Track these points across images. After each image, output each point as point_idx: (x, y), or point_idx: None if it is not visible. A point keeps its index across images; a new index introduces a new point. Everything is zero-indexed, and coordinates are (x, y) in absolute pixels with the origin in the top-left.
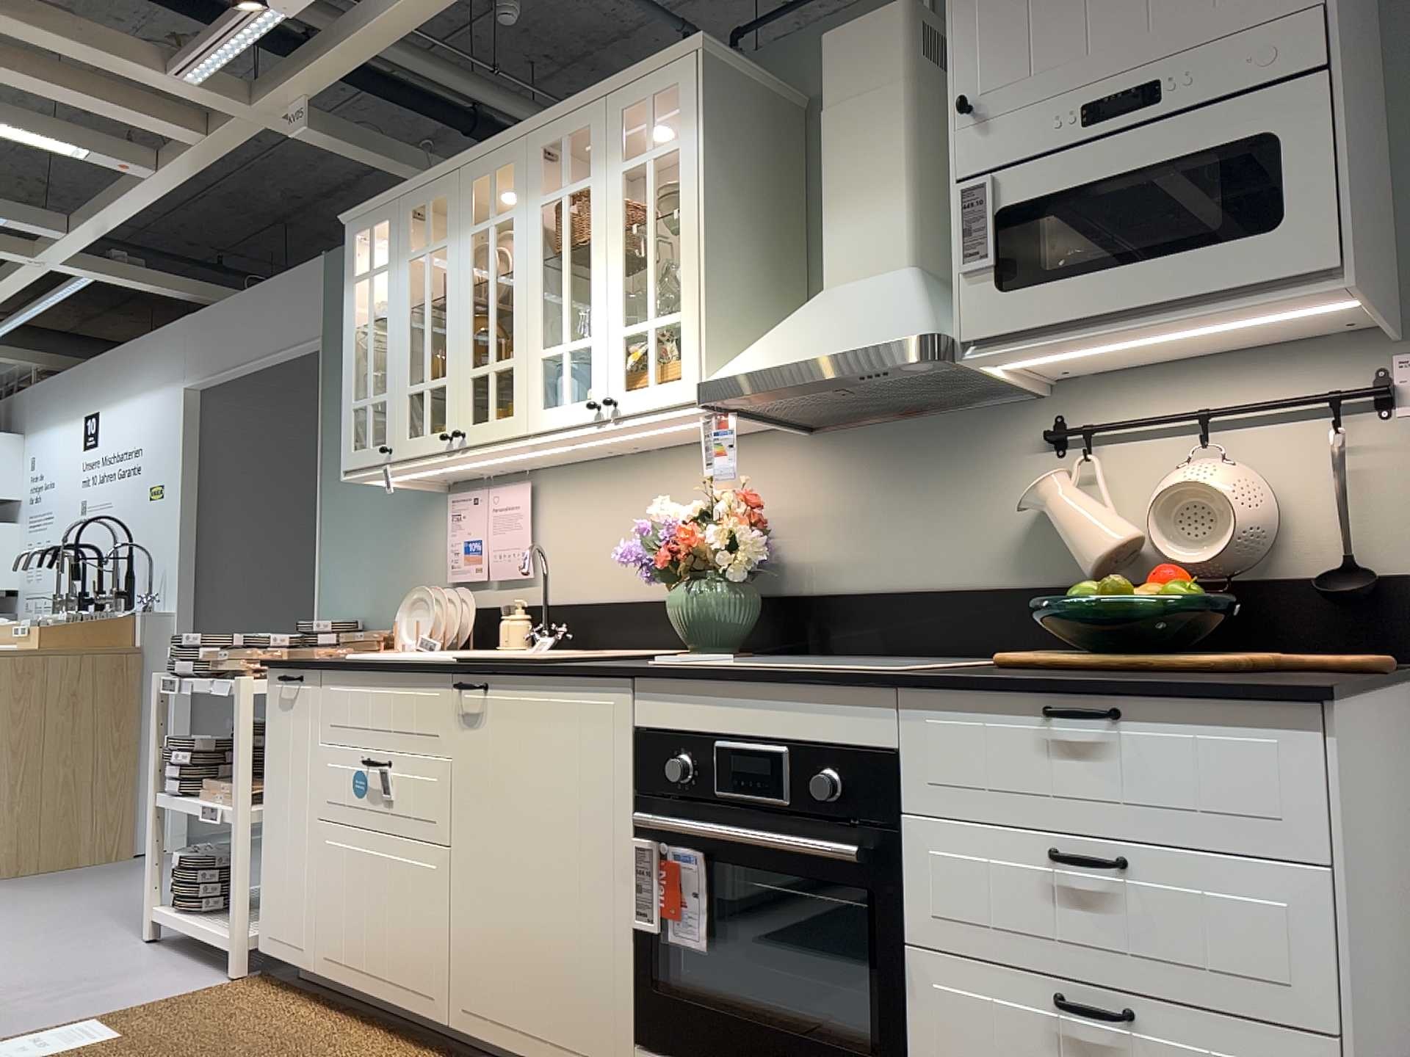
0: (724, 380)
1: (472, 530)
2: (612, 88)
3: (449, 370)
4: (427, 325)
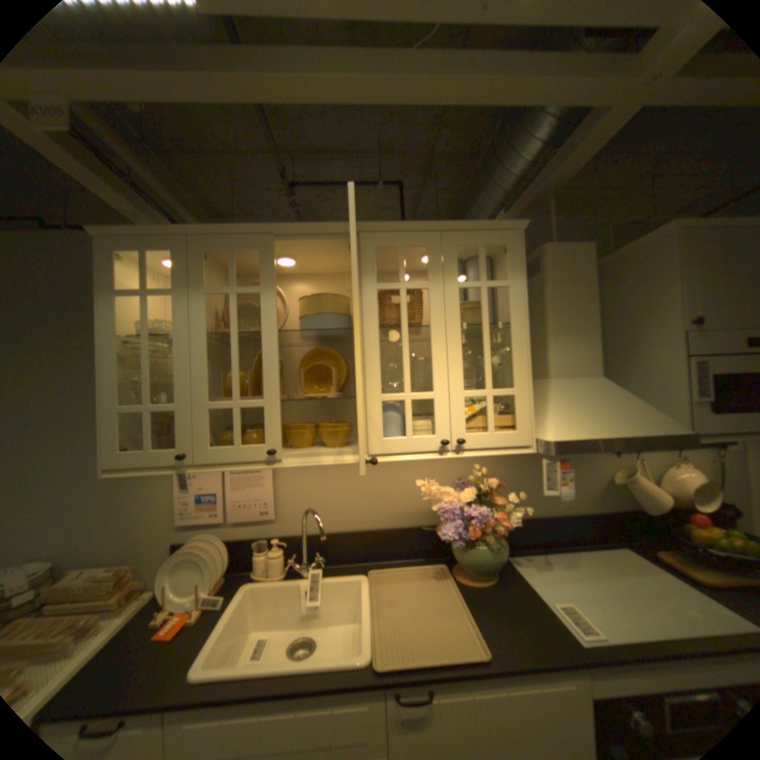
0: (576, 444)
1: (207, 487)
2: (451, 226)
3: (269, 395)
4: (236, 353)
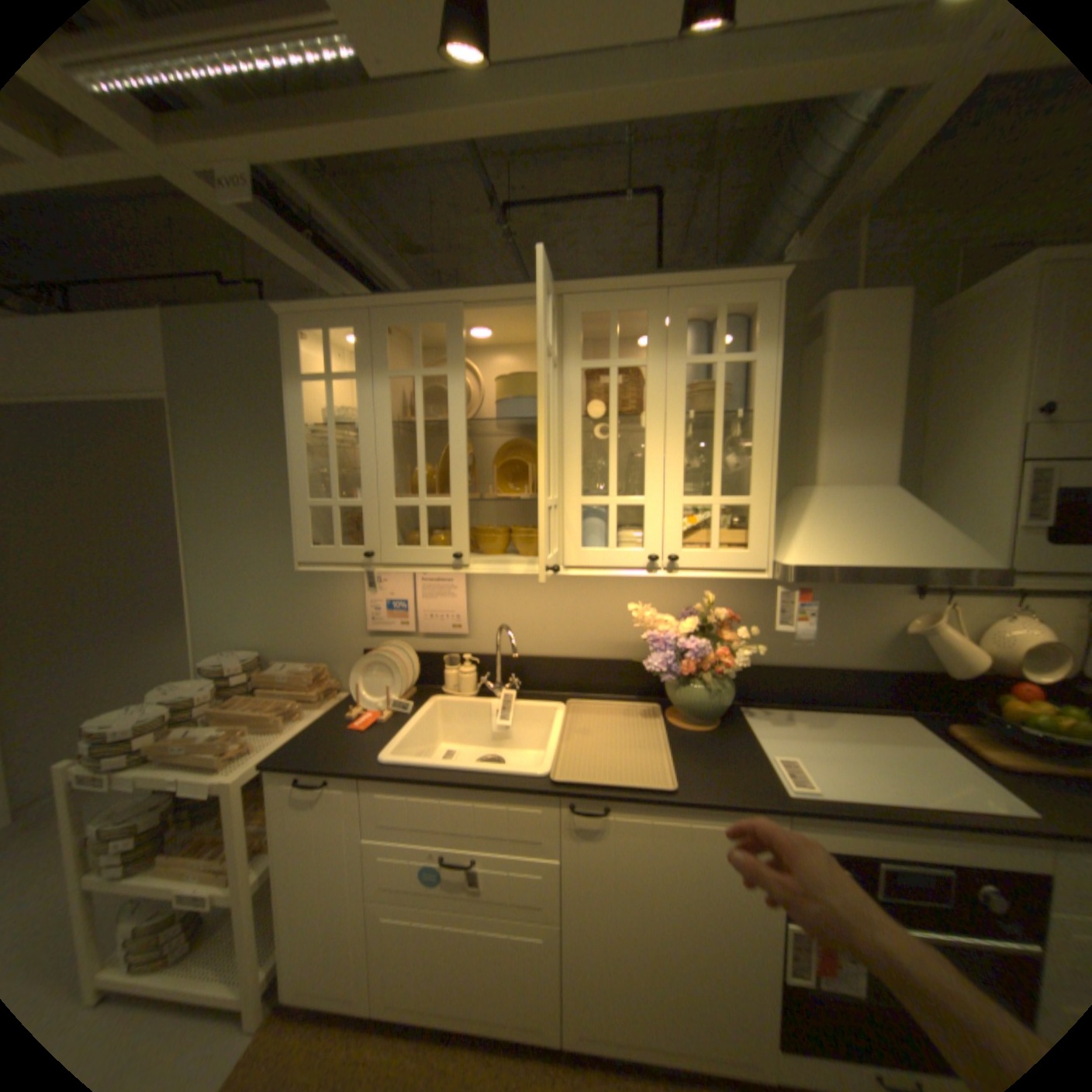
0: (822, 571)
1: (398, 592)
2: (681, 282)
3: (456, 494)
4: (422, 446)
